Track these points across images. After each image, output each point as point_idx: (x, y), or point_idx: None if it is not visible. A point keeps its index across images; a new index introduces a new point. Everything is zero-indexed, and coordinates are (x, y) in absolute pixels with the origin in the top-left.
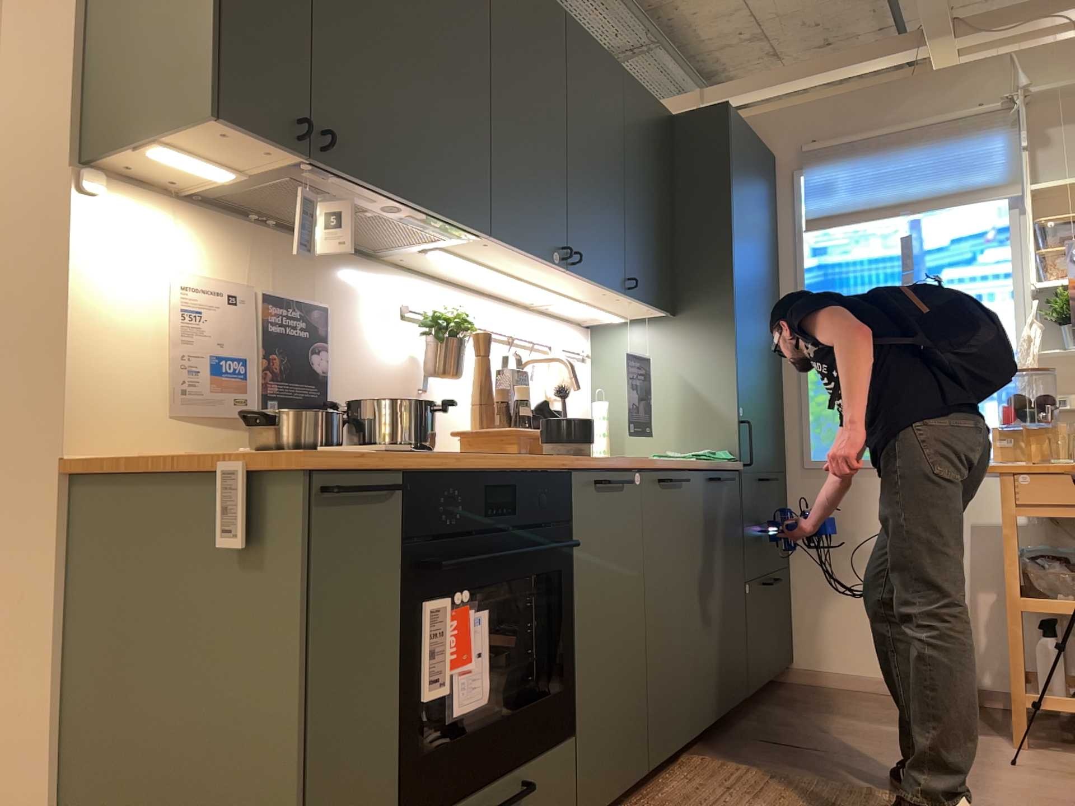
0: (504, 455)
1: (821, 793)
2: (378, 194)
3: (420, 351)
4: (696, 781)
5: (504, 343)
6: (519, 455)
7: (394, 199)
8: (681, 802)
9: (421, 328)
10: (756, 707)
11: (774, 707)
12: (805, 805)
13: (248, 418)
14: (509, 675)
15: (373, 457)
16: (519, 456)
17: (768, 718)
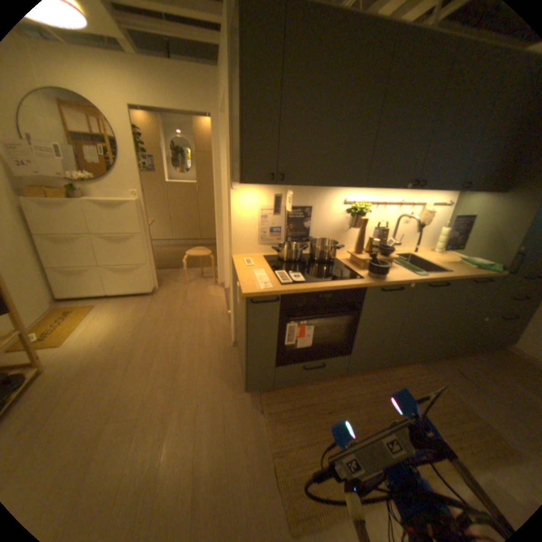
0: (333, 282)
1: (454, 407)
2: (308, 186)
3: (348, 216)
4: (411, 374)
5: (400, 203)
6: (343, 280)
7: (315, 186)
8: (397, 379)
9: (347, 211)
10: (475, 355)
11: (484, 359)
12: (441, 407)
13: (277, 246)
14: (328, 336)
15: (272, 289)
16: (340, 282)
17: (474, 363)
